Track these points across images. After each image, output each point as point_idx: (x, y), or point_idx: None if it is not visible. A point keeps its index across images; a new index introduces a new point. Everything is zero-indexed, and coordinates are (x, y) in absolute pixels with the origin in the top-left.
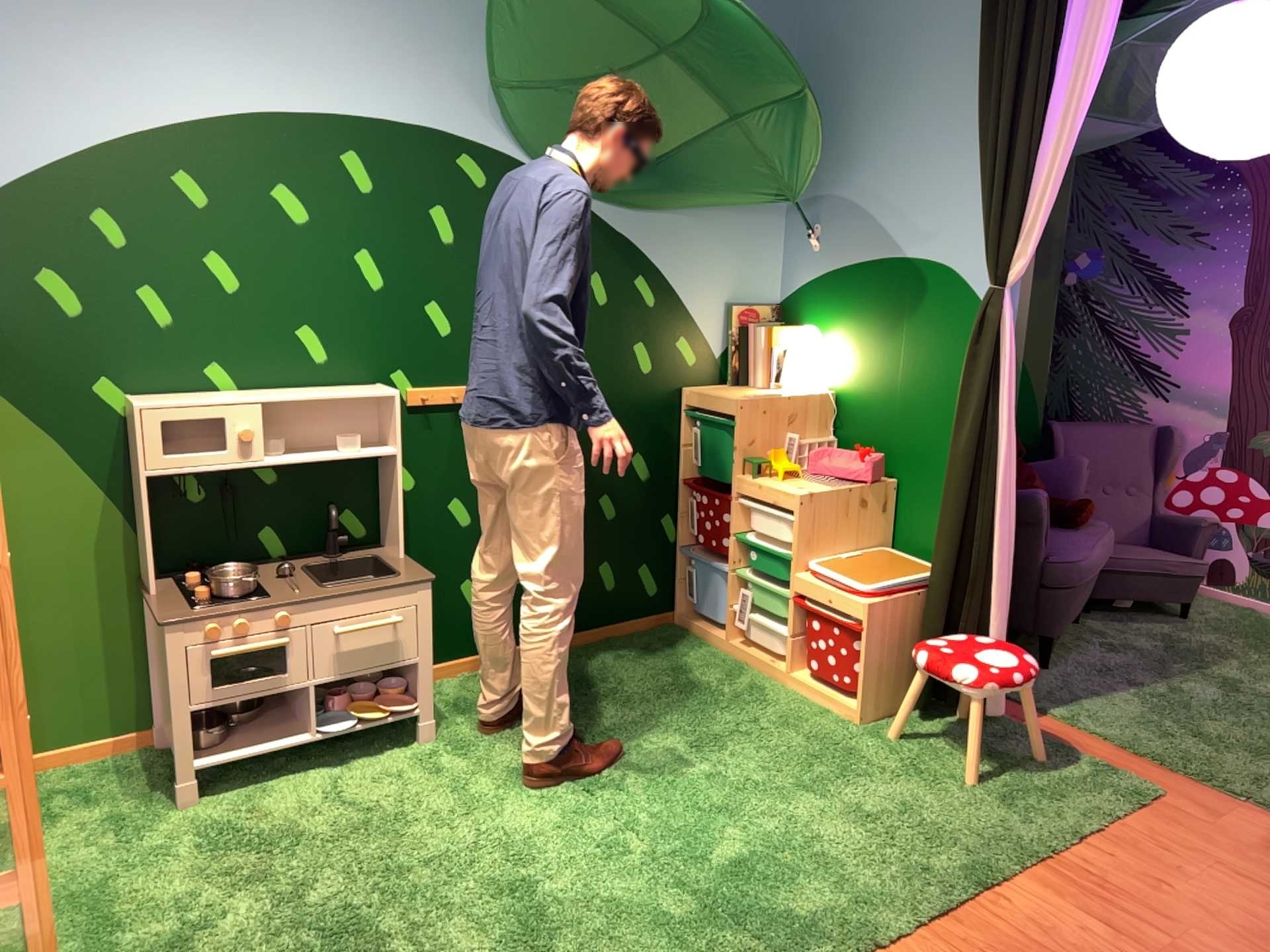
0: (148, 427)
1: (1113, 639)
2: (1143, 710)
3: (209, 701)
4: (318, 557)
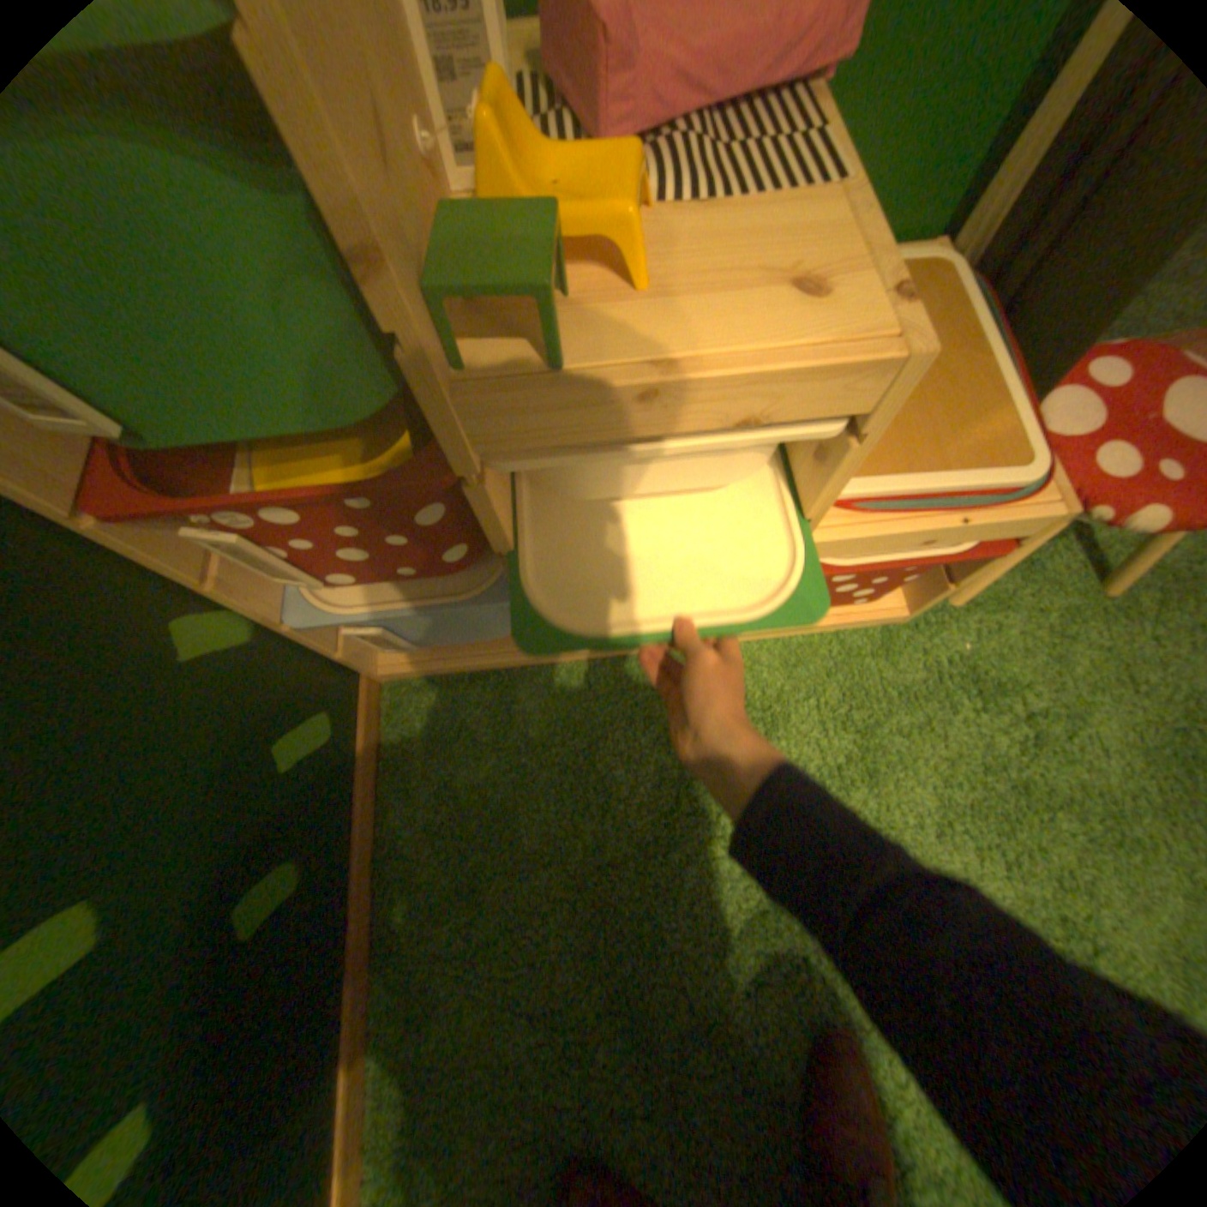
0: None
1: None
2: None
3: None
4: None
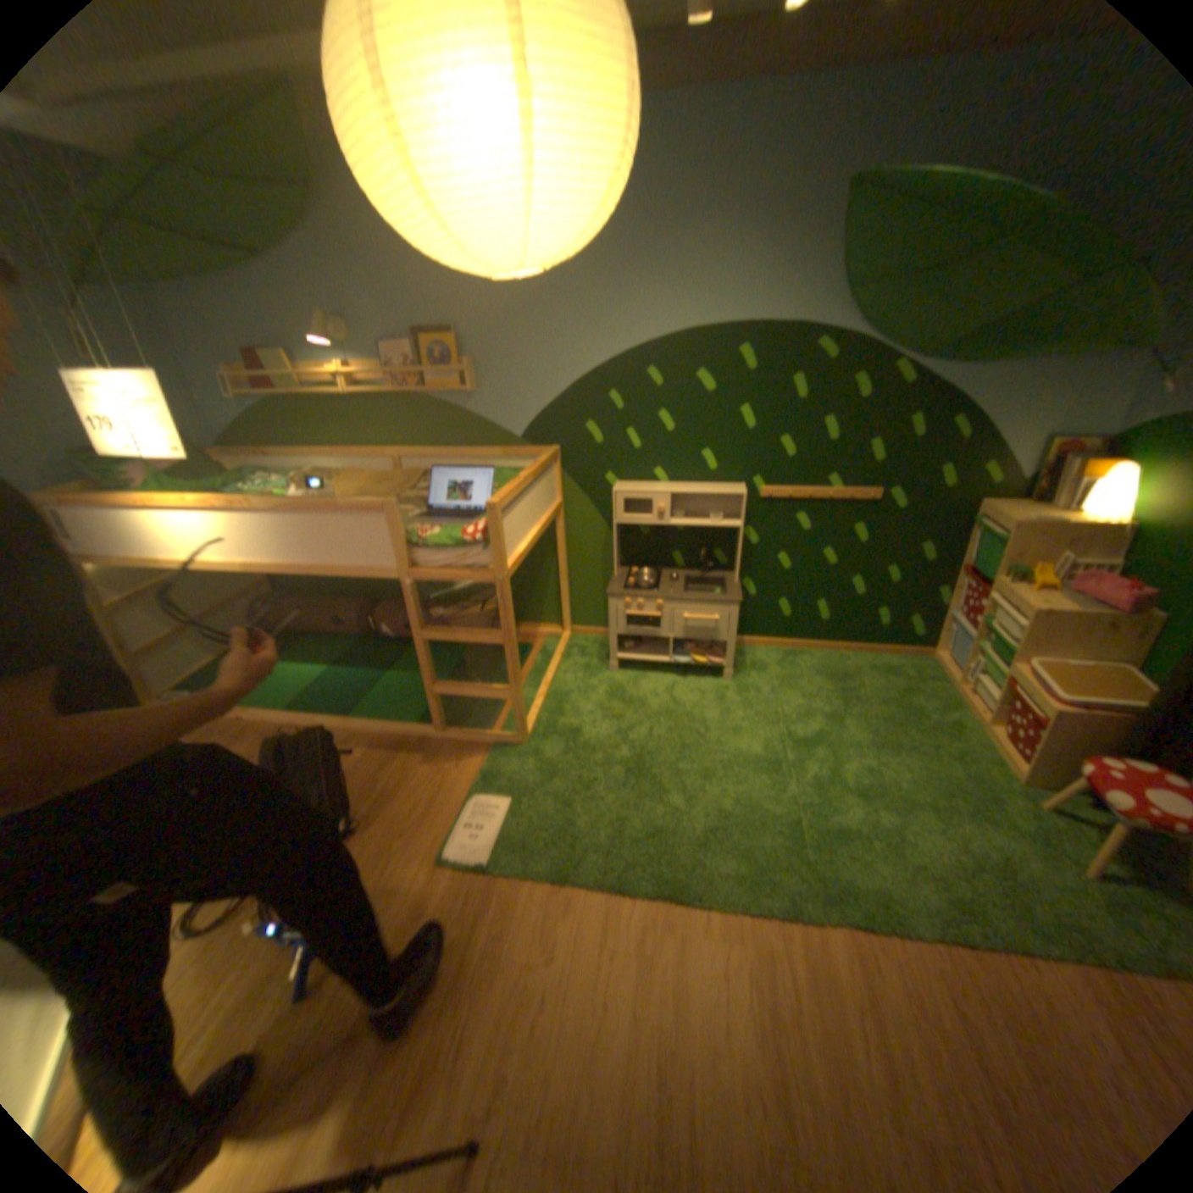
0: (616, 502)
1: None
2: None
3: (623, 632)
4: (696, 572)
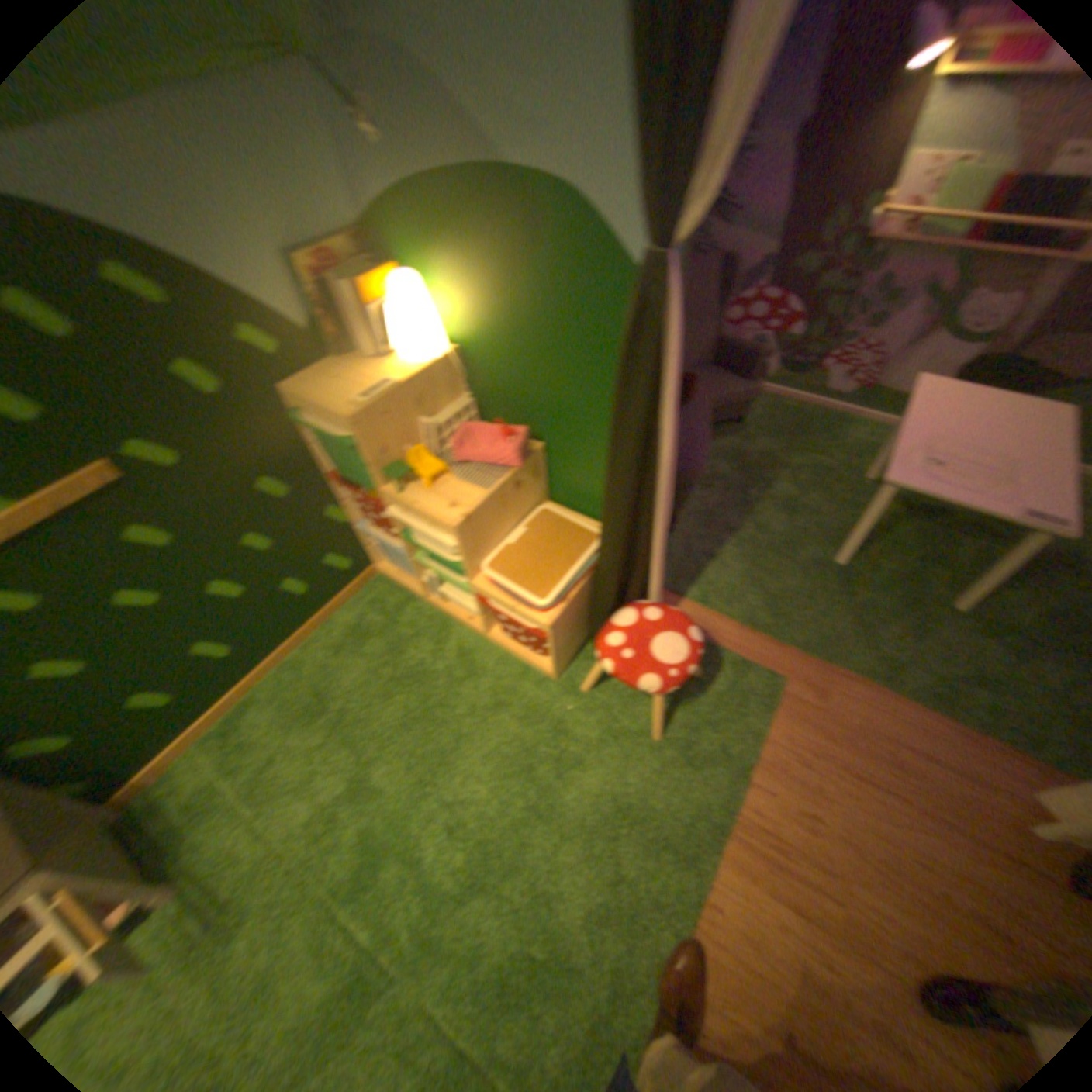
0: None
1: (706, 472)
2: (747, 568)
3: None
4: None
